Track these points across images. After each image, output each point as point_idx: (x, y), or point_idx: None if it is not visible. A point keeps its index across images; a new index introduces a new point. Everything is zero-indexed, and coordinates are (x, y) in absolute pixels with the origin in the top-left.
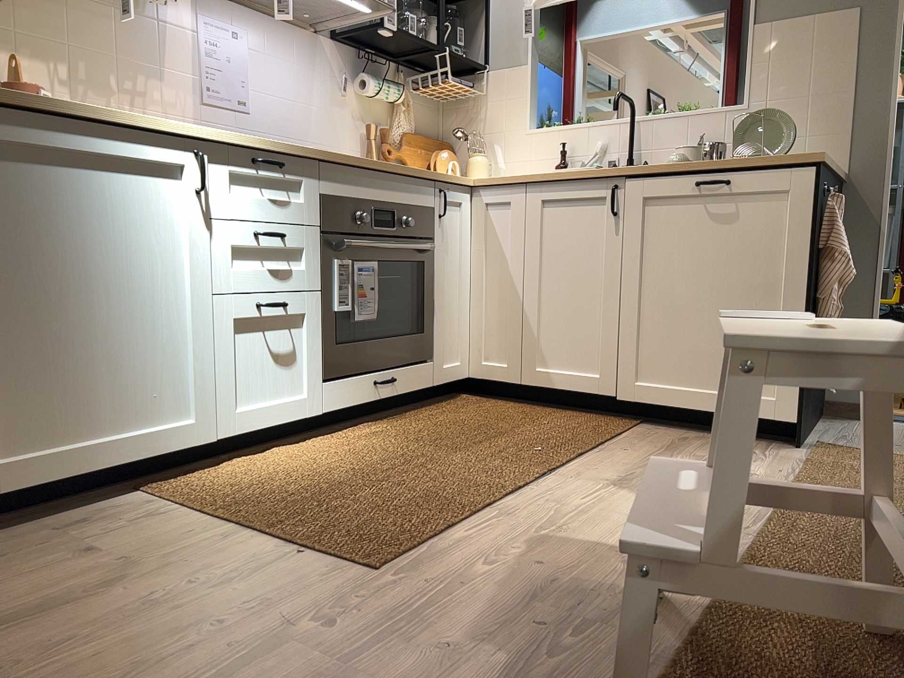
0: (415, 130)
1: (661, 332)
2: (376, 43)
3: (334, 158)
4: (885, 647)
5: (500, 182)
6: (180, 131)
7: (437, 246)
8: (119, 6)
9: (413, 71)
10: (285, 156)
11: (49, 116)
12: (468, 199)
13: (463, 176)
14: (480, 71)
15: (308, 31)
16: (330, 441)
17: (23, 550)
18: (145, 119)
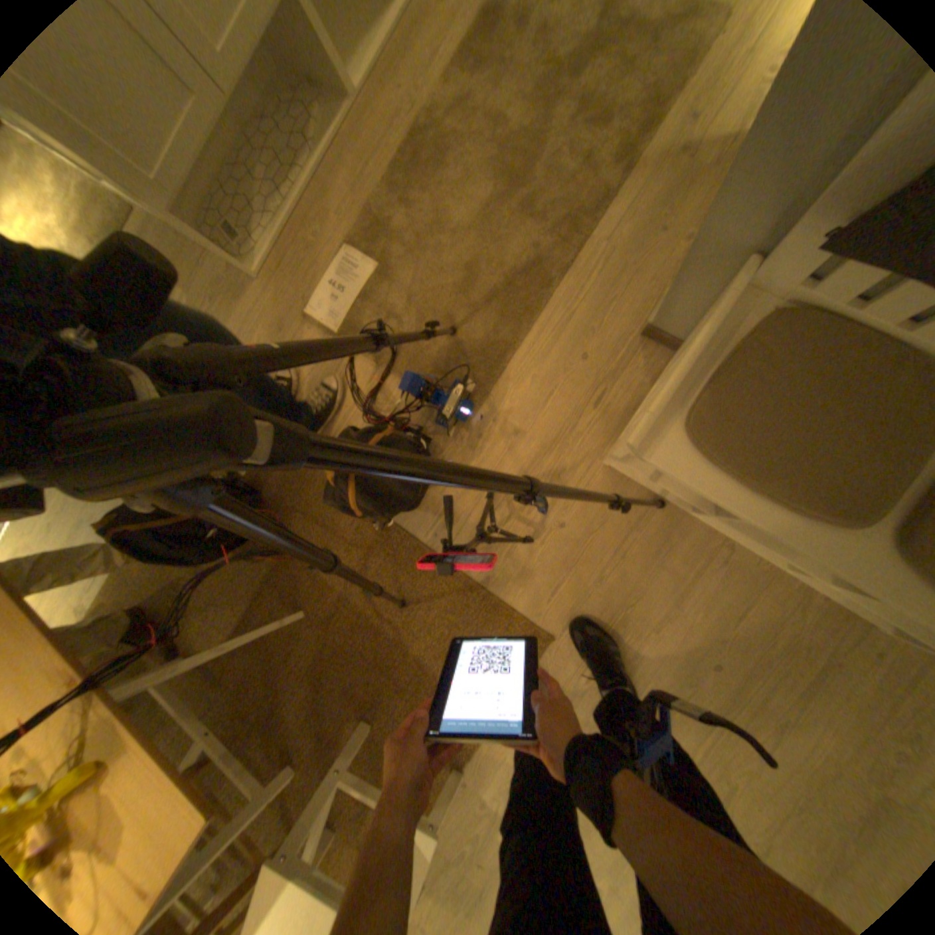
0: None
1: None
2: None
3: None
4: (331, 829)
5: None
6: None
7: None
8: None
9: None
10: None
11: None
12: None
13: None
14: None
15: None
16: None
17: None
18: None
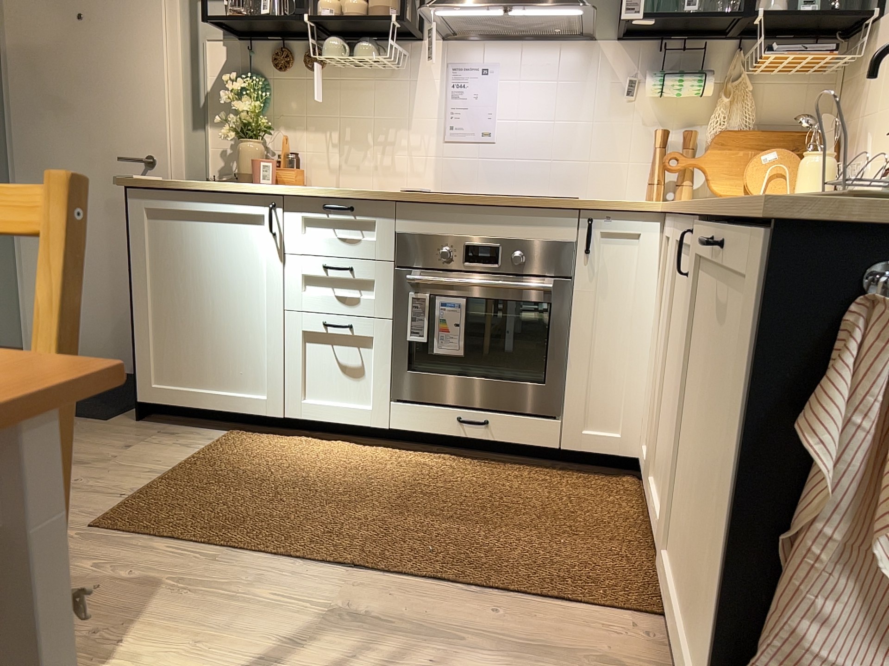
0: (767, 122)
1: (687, 496)
2: (673, 28)
3: (409, 198)
4: None
5: (669, 213)
6: (256, 191)
7: (580, 290)
8: (375, 75)
9: (774, 41)
10: (353, 200)
11: (177, 191)
12: (657, 231)
13: (638, 203)
14: (873, 19)
15: (579, 40)
16: (389, 457)
17: (130, 435)
18: (234, 185)
